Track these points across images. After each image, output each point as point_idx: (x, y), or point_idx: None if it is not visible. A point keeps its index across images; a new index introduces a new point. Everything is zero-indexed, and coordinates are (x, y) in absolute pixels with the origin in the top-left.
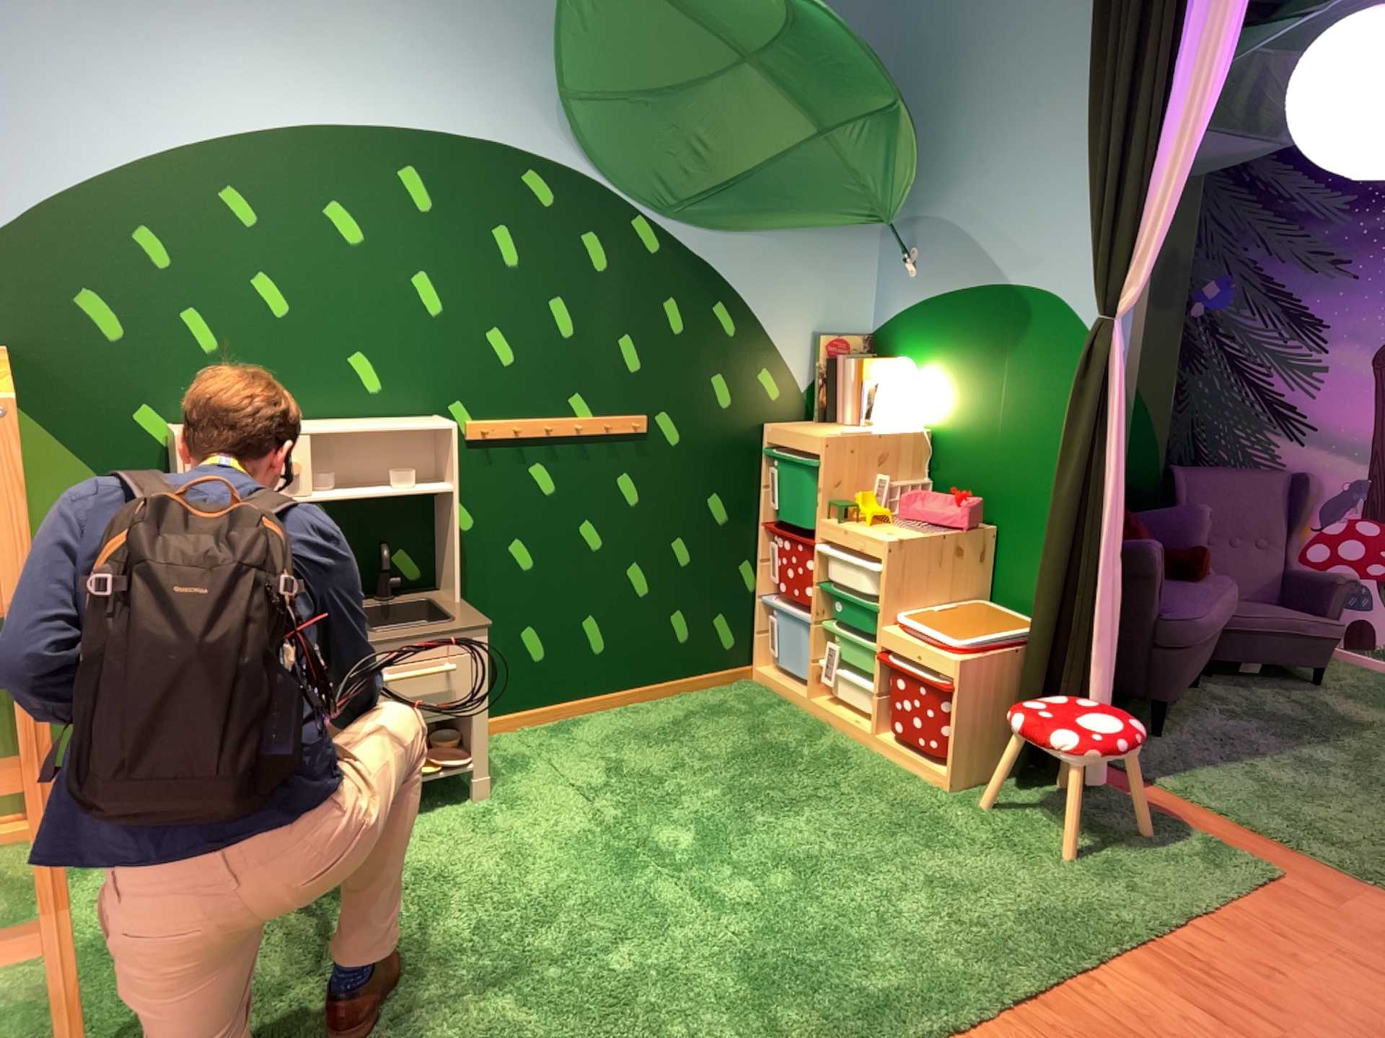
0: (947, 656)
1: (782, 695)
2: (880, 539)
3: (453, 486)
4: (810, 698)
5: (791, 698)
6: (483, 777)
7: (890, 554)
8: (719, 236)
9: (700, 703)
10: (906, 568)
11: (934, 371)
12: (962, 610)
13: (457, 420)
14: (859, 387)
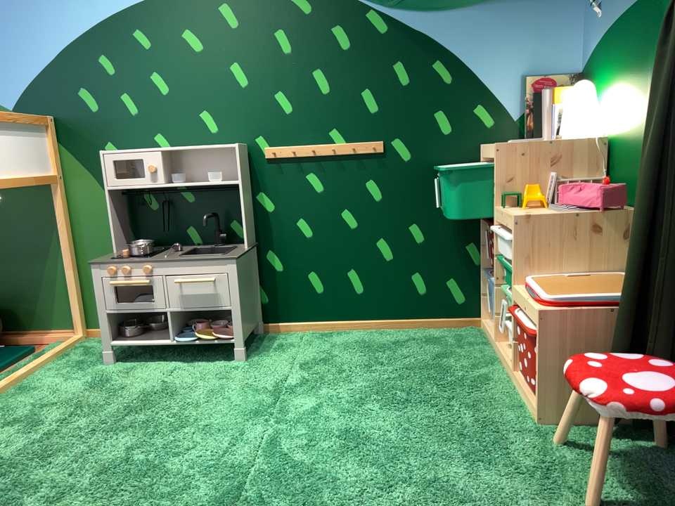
0: (537, 310)
1: (487, 340)
2: (517, 215)
3: (236, 180)
4: (497, 344)
5: (491, 343)
6: (238, 351)
7: (521, 227)
8: (433, 11)
9: (425, 337)
10: (541, 240)
11: (613, 84)
12: (599, 279)
13: (257, 145)
14: (552, 107)
